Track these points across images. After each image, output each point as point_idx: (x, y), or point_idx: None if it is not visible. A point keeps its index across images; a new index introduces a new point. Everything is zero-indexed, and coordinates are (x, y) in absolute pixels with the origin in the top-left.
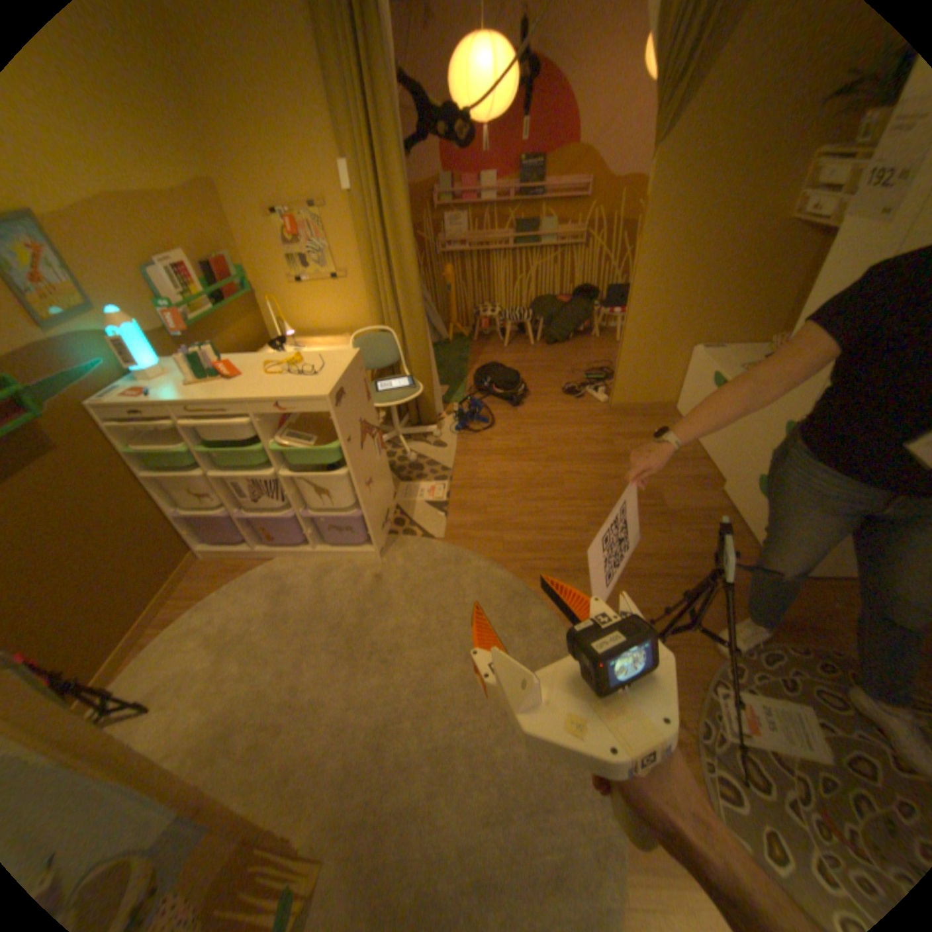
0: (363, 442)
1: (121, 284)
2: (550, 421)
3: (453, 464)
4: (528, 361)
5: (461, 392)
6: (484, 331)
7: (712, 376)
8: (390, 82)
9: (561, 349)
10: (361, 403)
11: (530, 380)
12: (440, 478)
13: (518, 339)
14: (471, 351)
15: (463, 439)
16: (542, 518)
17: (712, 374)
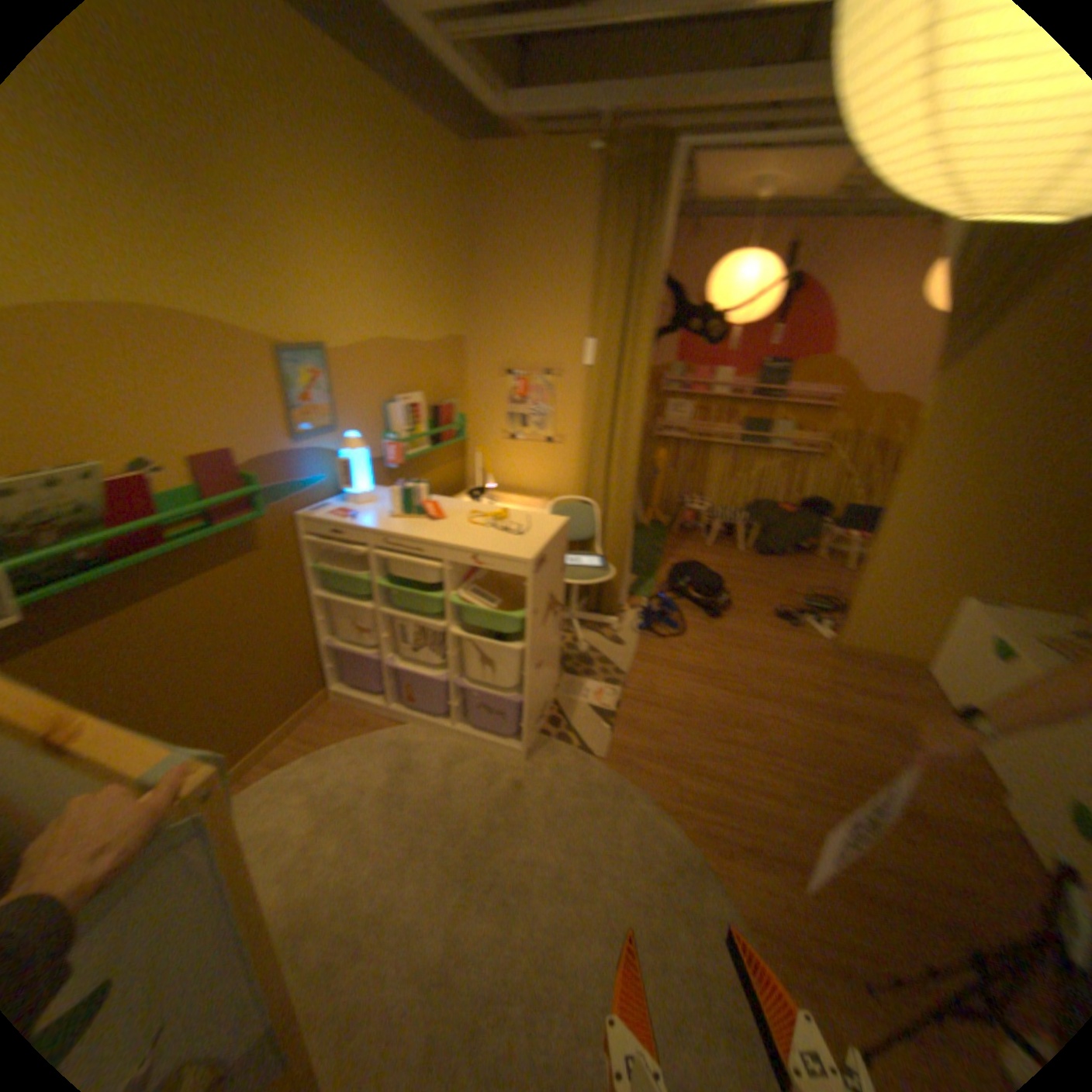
0: (544, 617)
1: (362, 414)
2: (756, 646)
3: (628, 668)
4: (734, 567)
5: (649, 585)
6: (684, 523)
7: (993, 642)
8: (656, 281)
9: (776, 563)
10: (553, 574)
11: (734, 590)
12: (610, 681)
13: (724, 540)
14: (666, 541)
15: (644, 640)
16: (735, 769)
17: (993, 640)
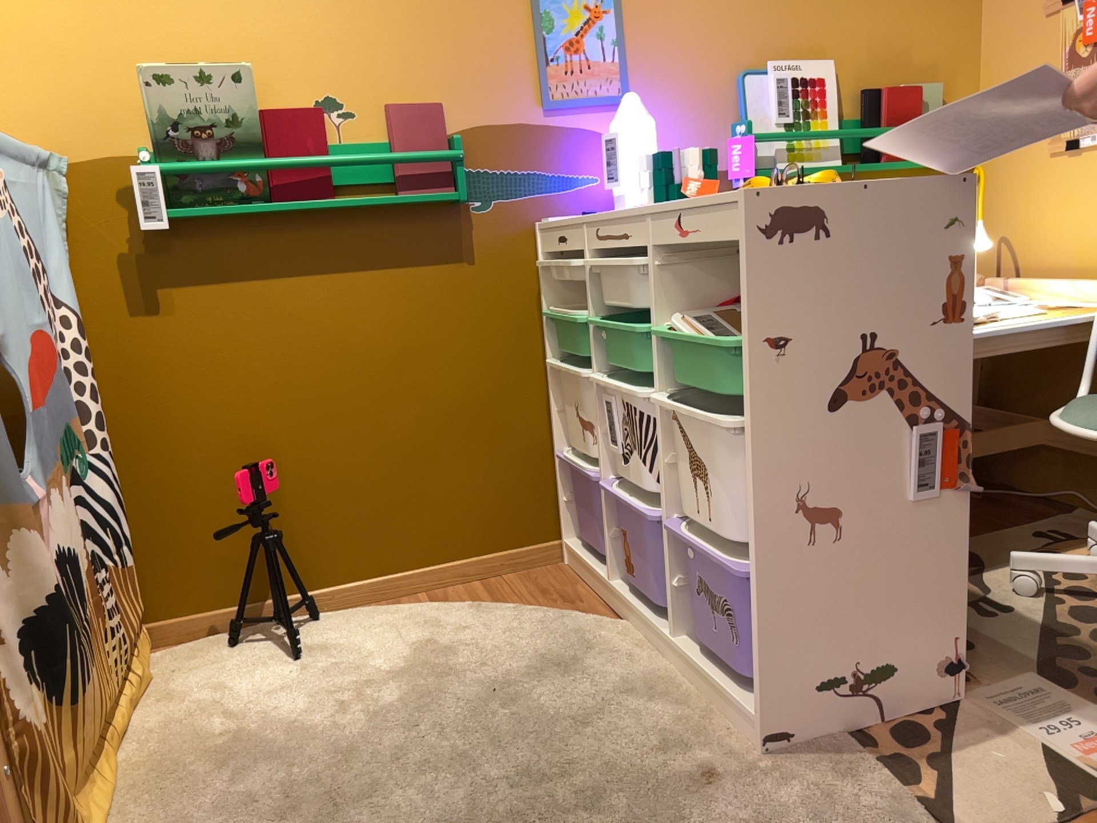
0: (858, 403)
1: (695, 87)
2: None
3: None
4: None
5: None
6: None
7: None
8: None
9: None
10: (901, 302)
11: None
12: None
13: None
14: None
15: None
16: None
17: None
